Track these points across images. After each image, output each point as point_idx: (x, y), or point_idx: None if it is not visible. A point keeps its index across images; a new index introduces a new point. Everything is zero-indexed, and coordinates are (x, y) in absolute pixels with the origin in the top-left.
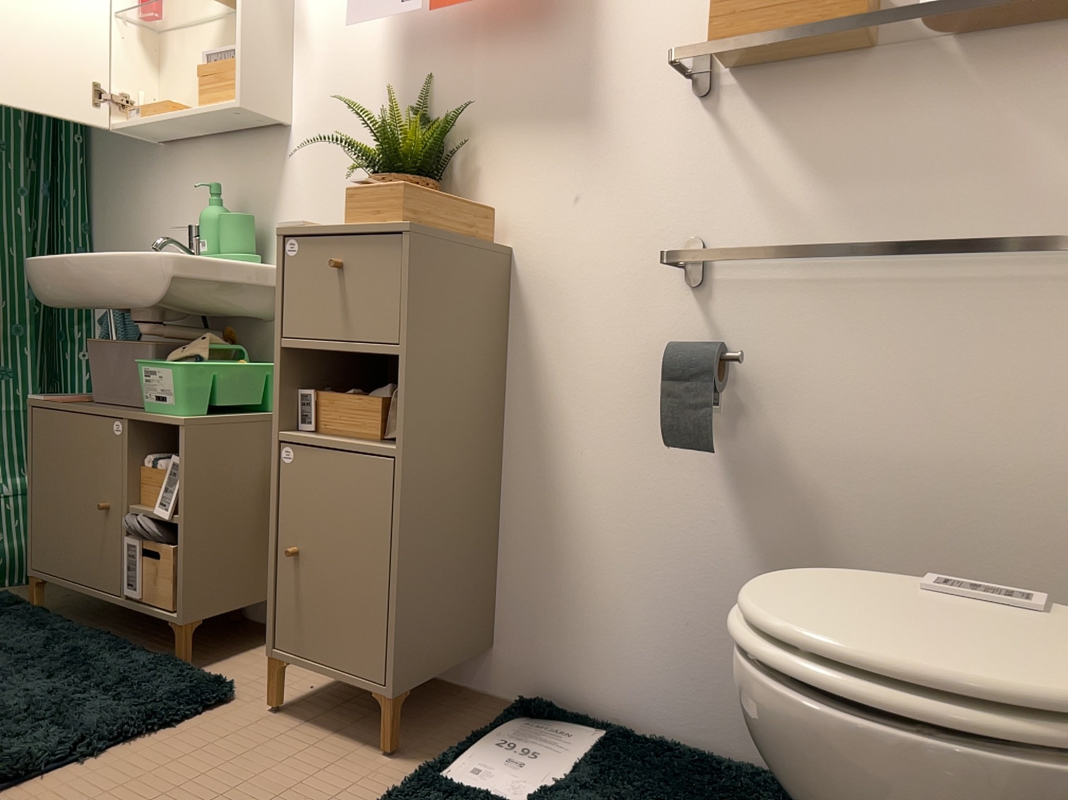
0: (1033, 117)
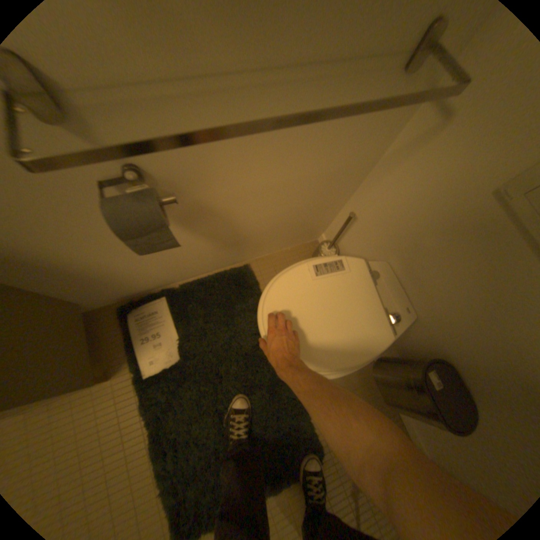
0: None
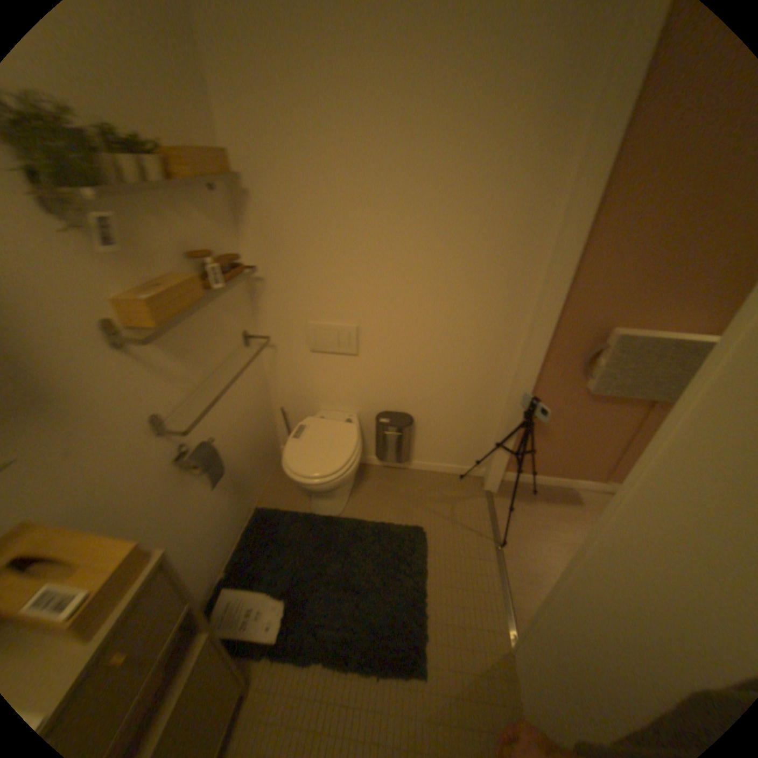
0: (223, 310)
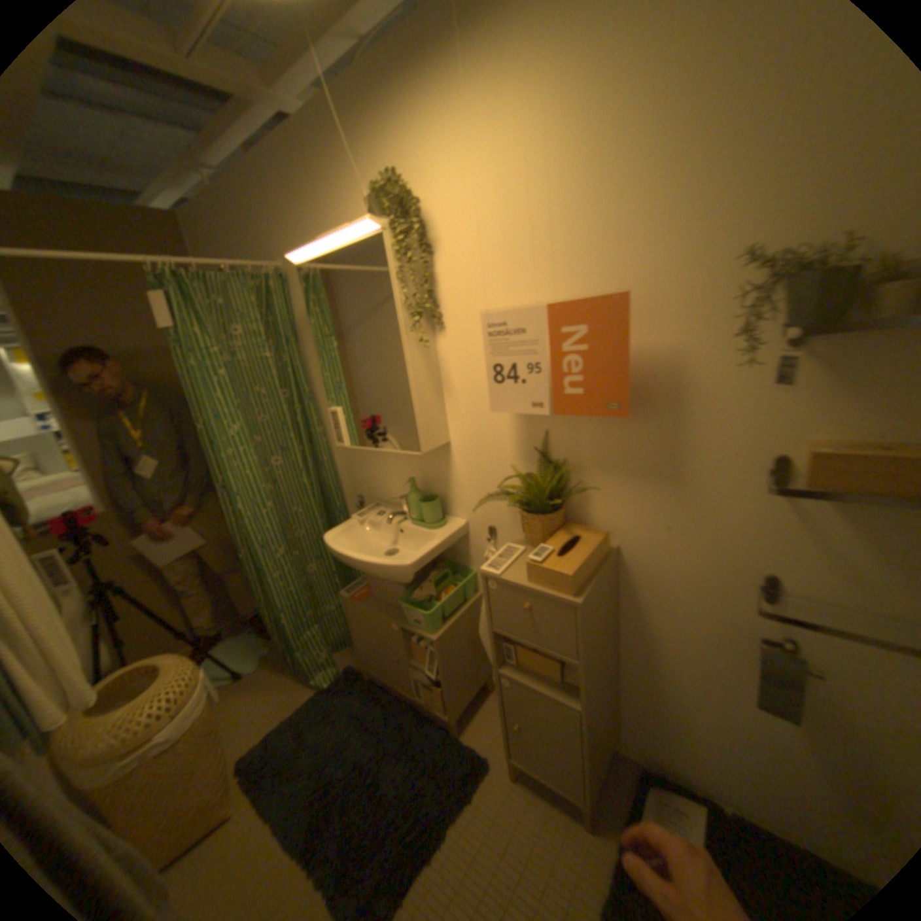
0: None
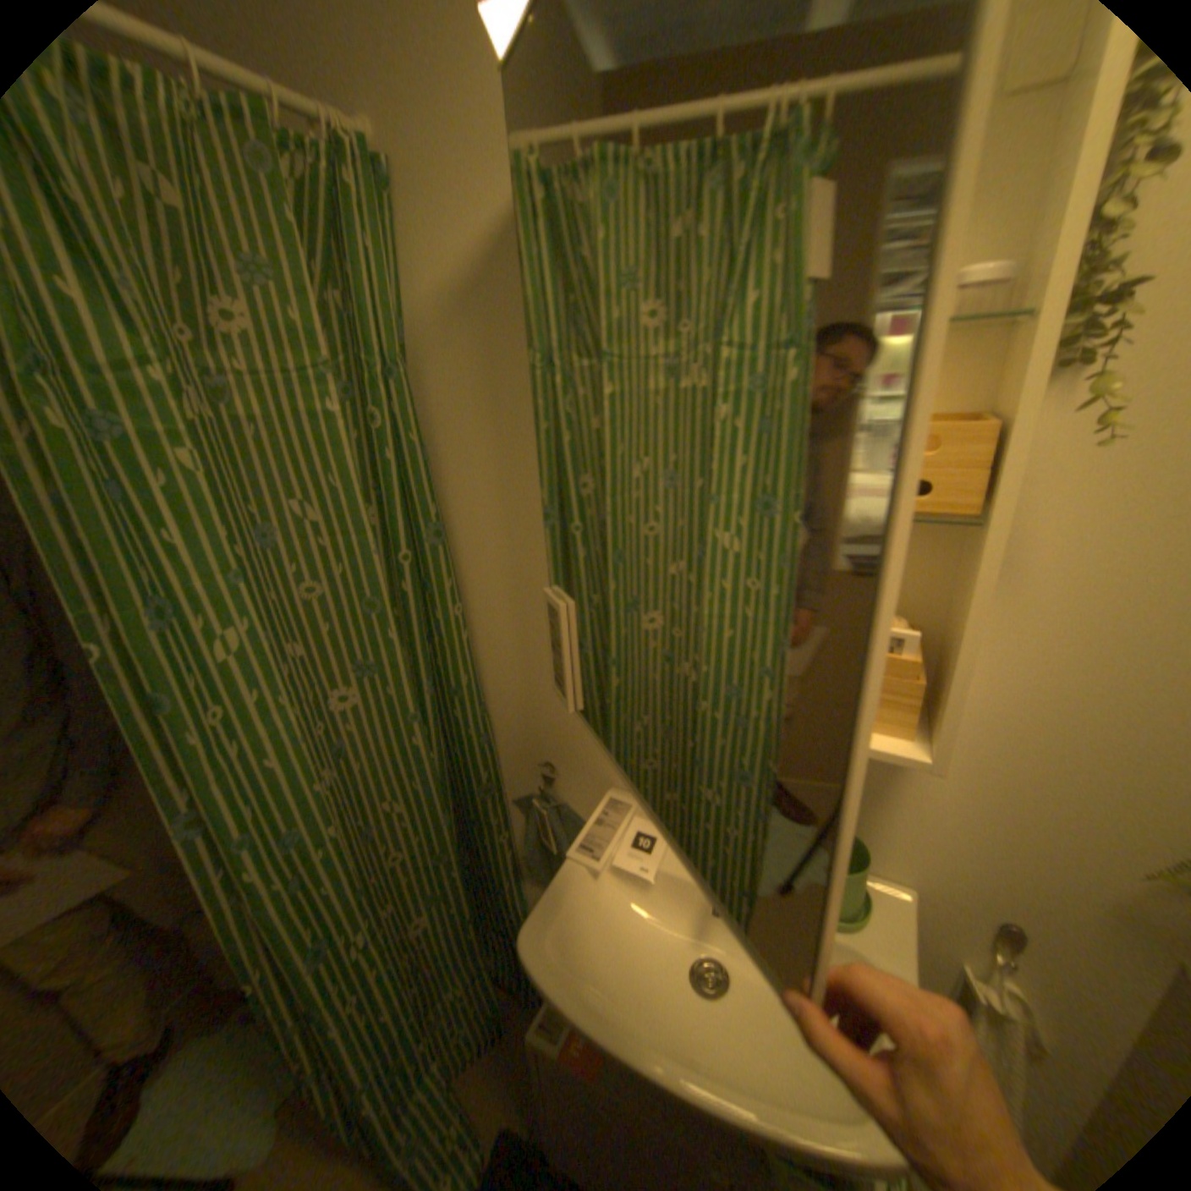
0: None
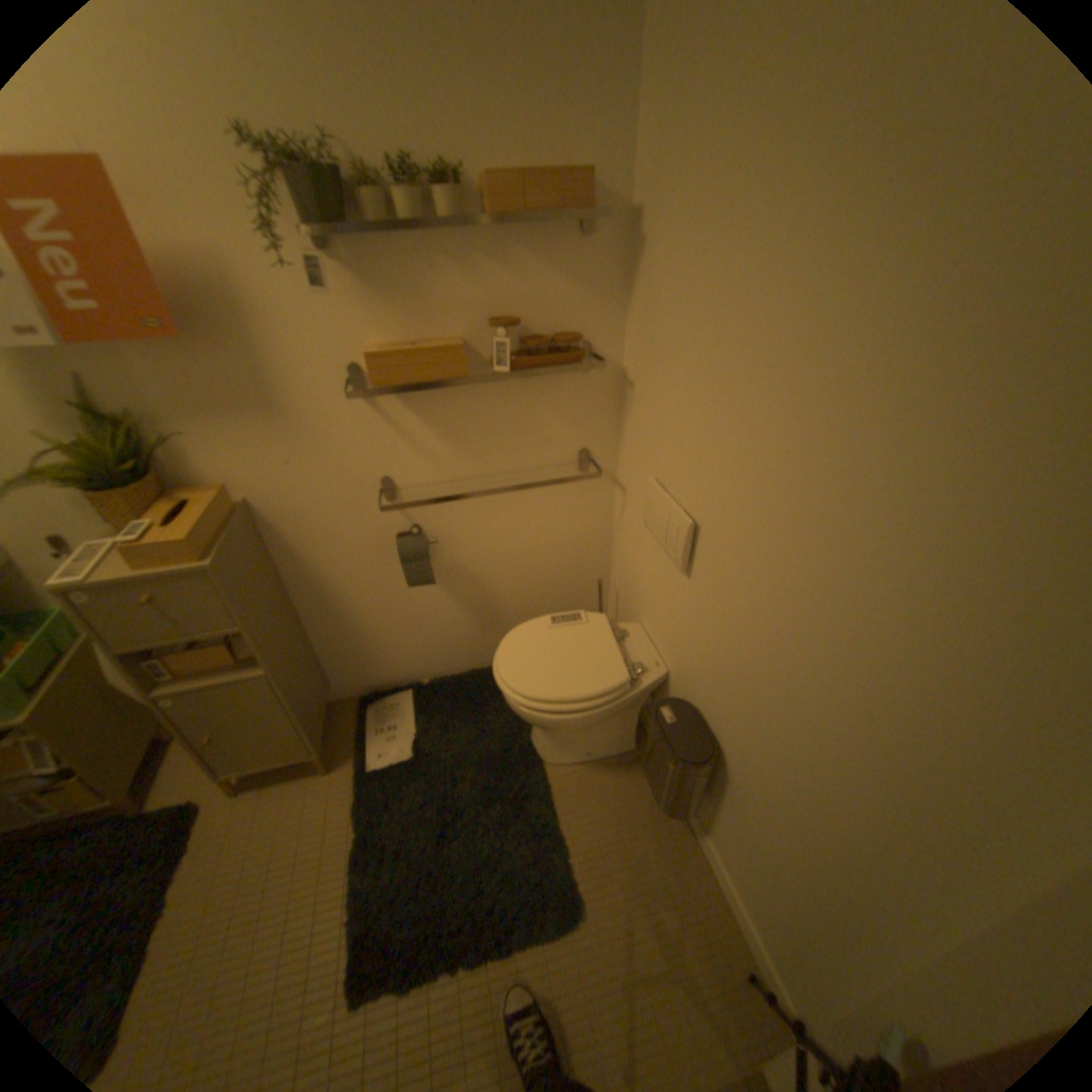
0: (542, 405)
